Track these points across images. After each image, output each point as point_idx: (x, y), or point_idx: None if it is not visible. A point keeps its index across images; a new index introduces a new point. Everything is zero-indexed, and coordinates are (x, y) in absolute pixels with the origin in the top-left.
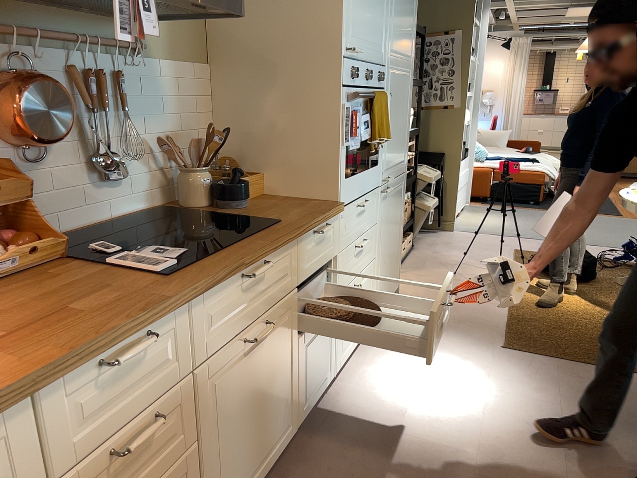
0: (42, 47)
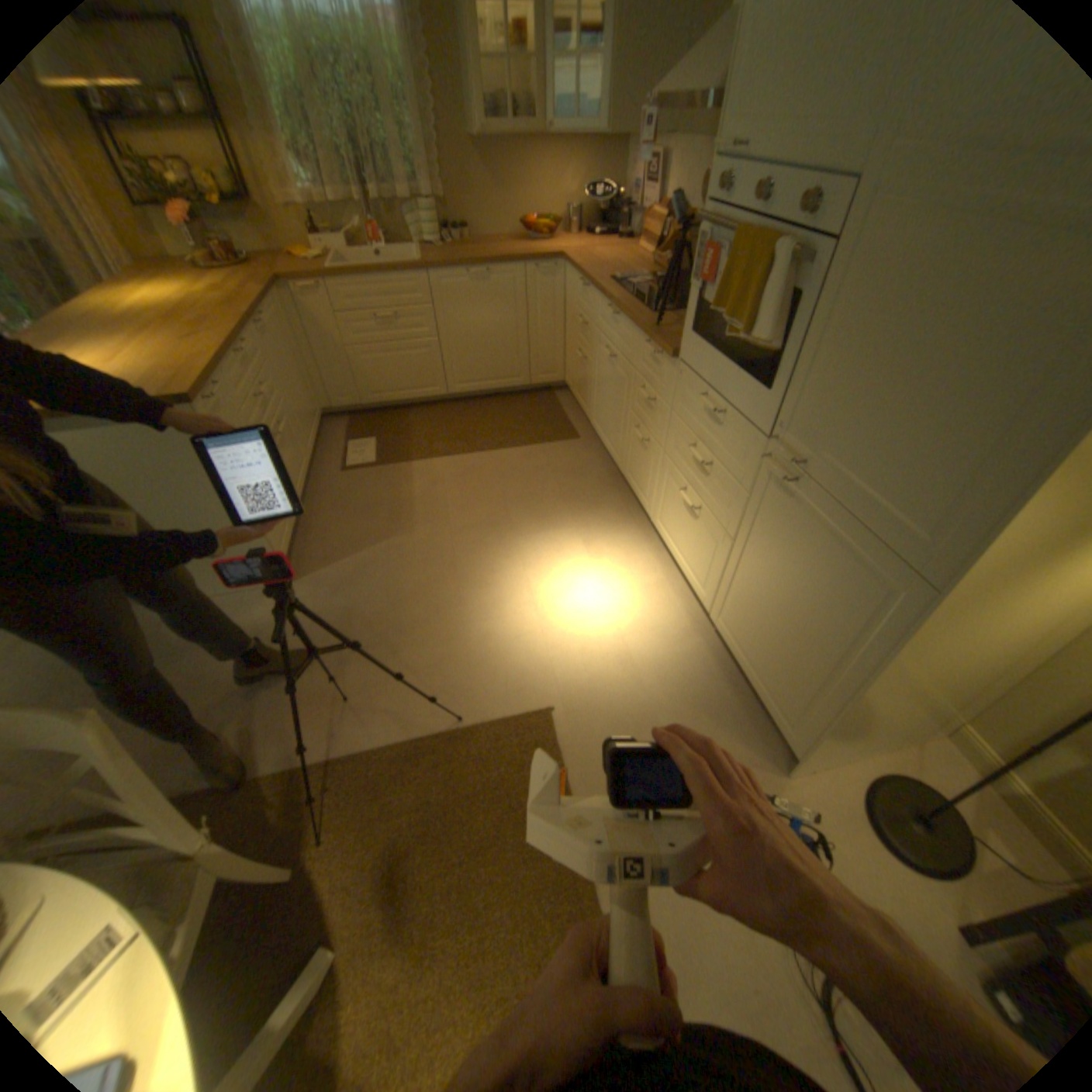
0: None
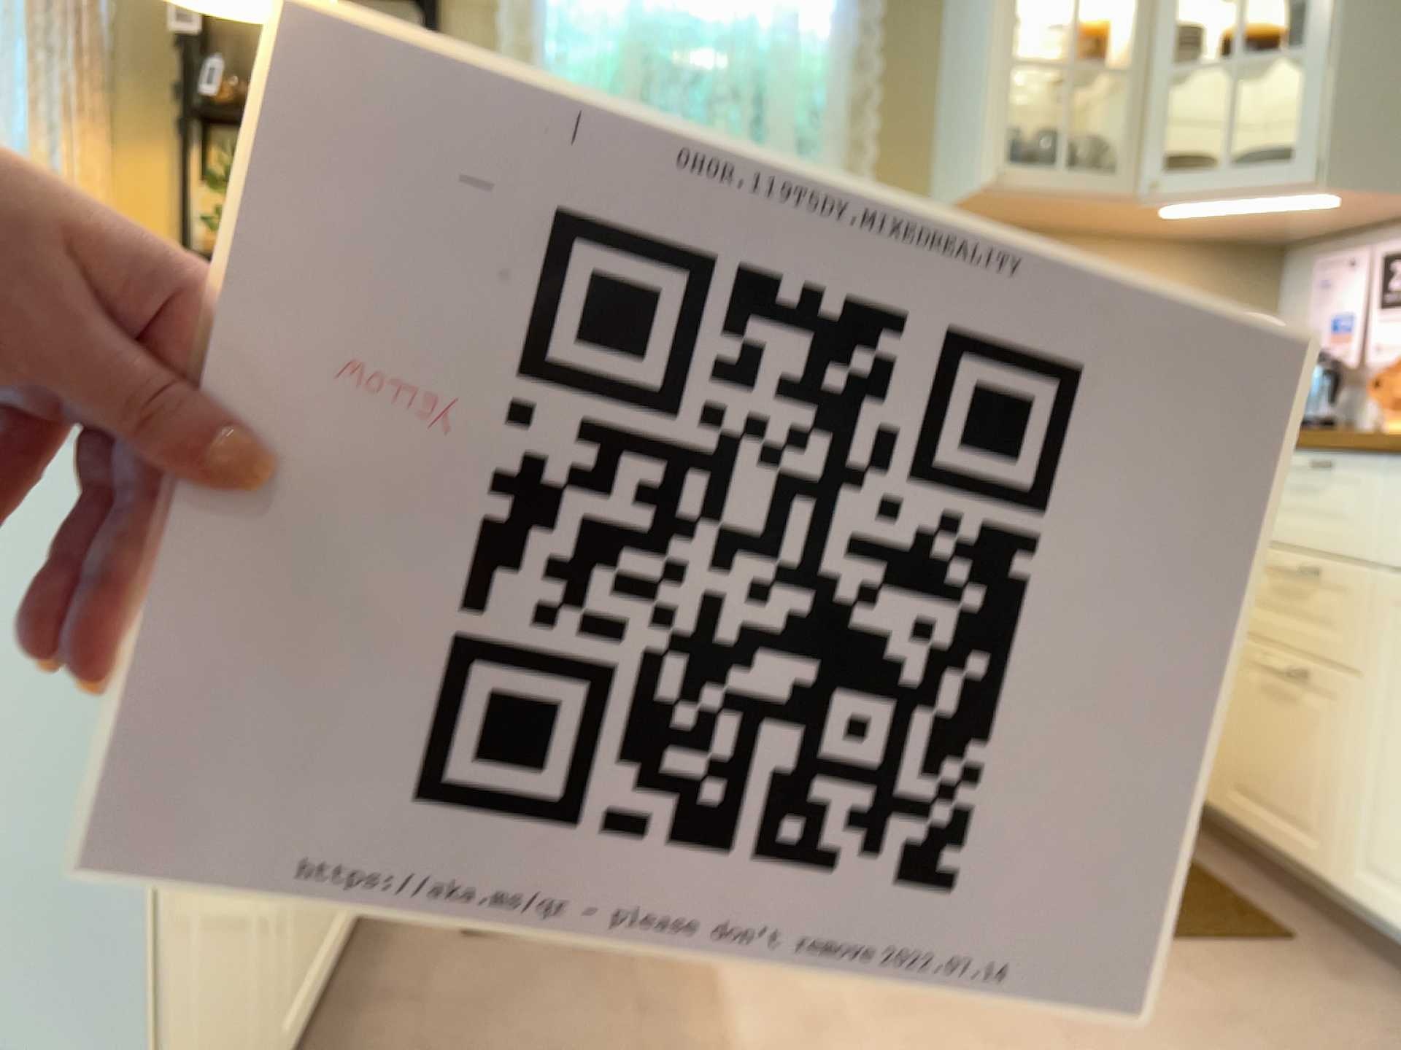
0: None
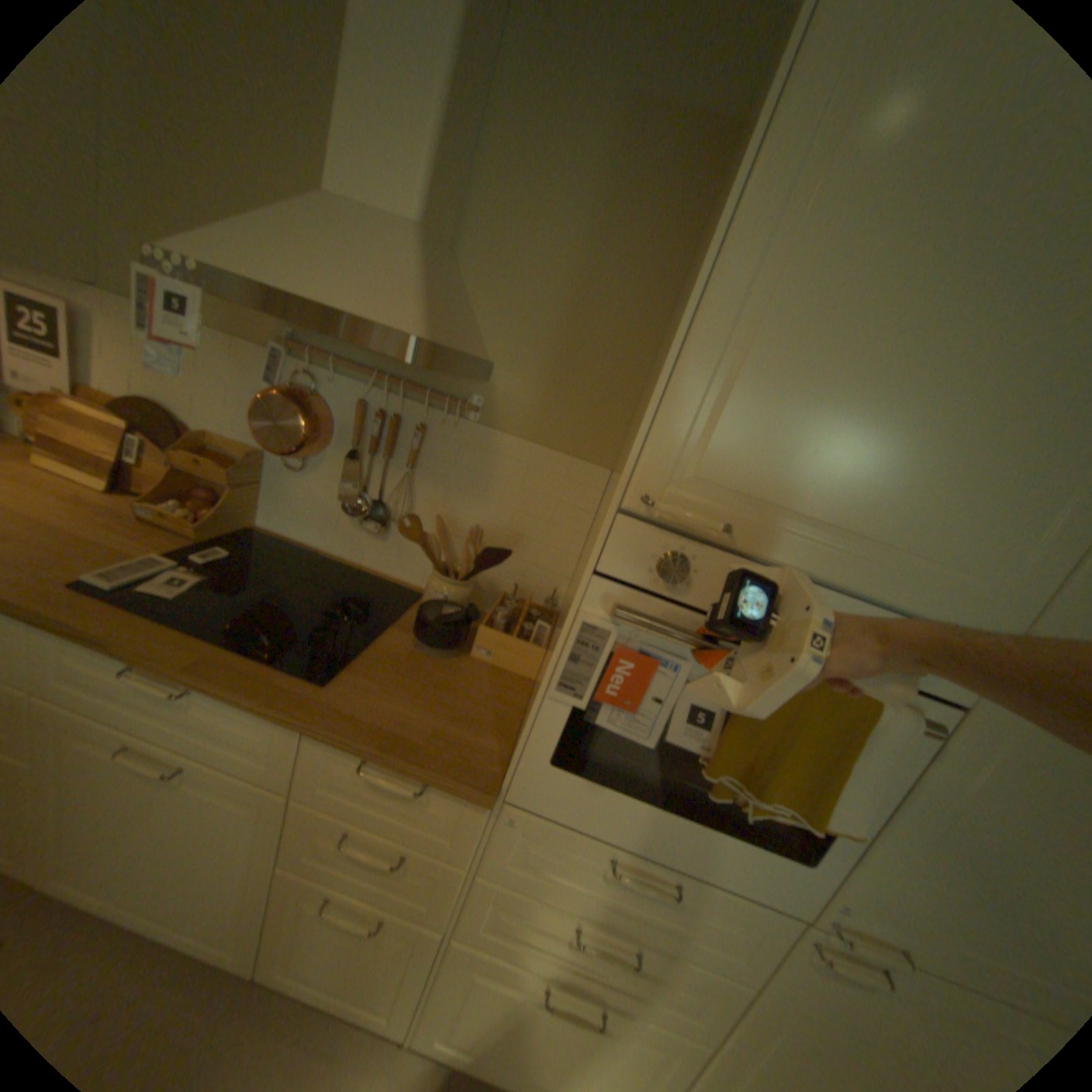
0: (345, 376)
